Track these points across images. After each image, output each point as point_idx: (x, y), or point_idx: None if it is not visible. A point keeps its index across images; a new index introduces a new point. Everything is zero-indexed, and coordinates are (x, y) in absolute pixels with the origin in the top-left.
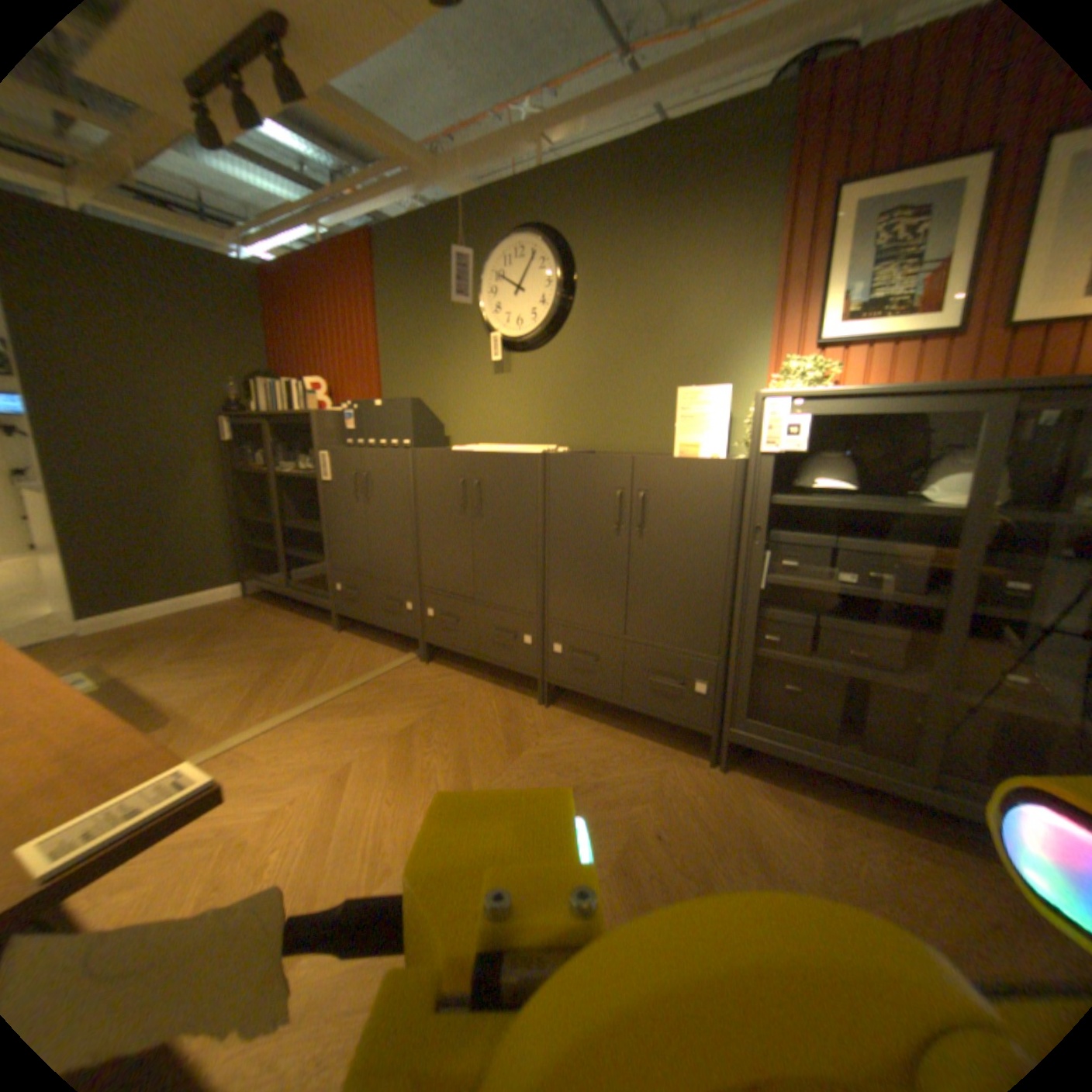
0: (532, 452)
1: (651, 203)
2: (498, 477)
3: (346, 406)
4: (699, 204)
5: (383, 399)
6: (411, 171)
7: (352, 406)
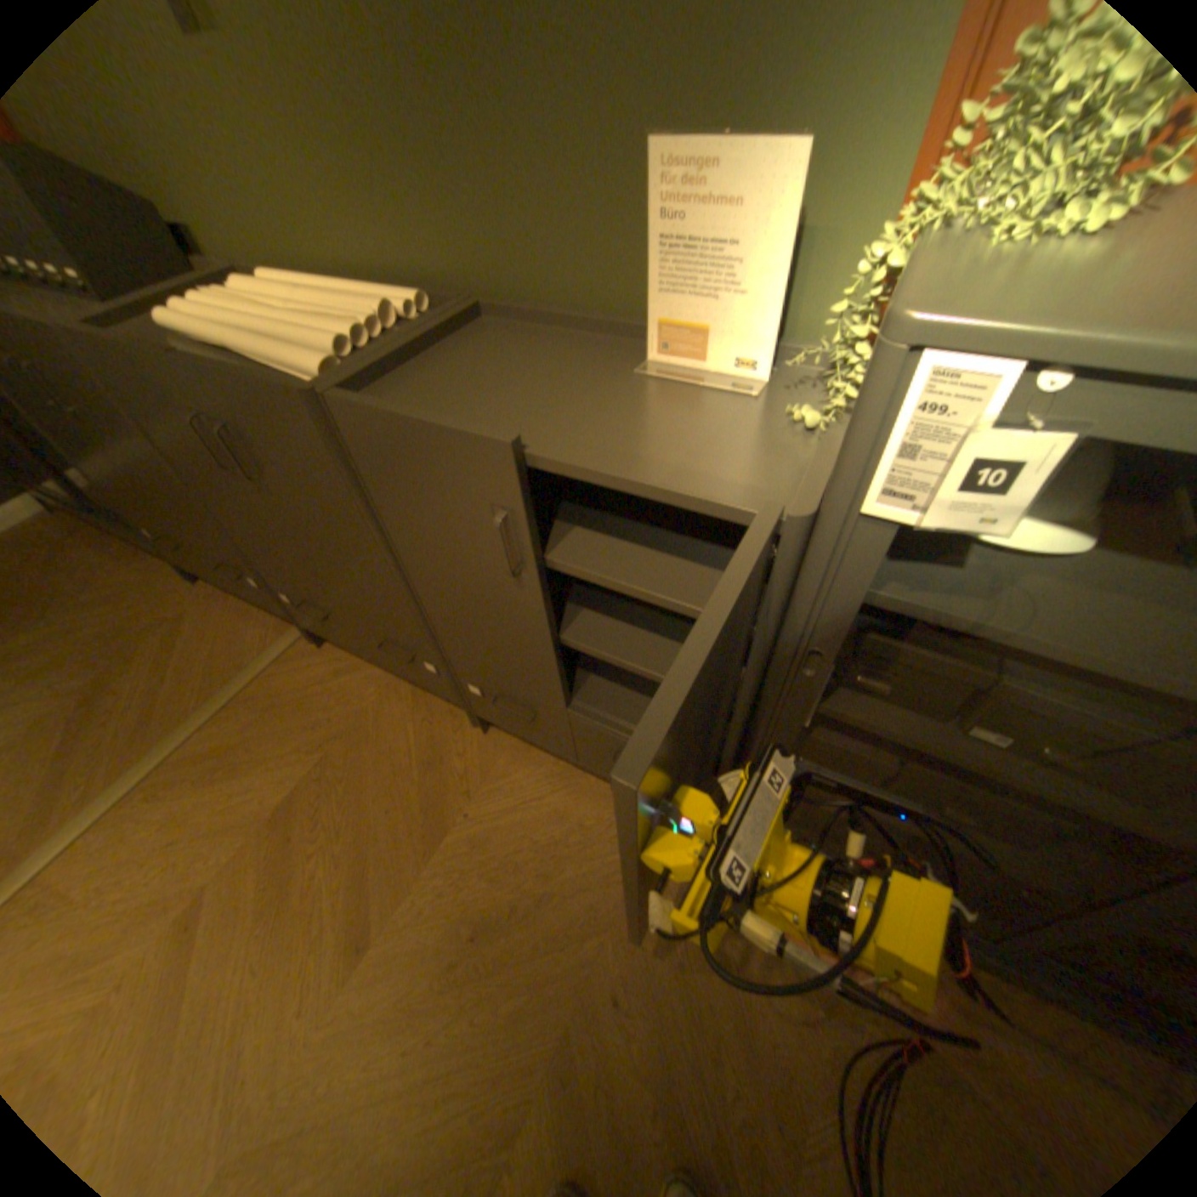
0: (295, 380)
1: None
2: (255, 428)
3: None
4: None
5: None
6: None
7: None
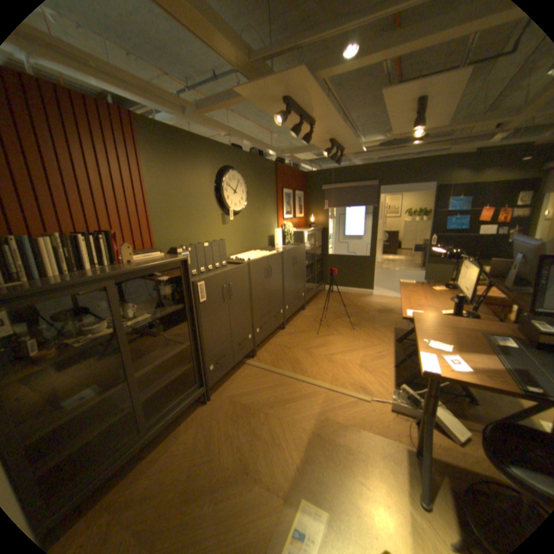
0: (278, 253)
1: (258, 177)
2: (274, 263)
3: (182, 251)
4: (266, 182)
5: (210, 243)
6: (176, 106)
7: (186, 250)
